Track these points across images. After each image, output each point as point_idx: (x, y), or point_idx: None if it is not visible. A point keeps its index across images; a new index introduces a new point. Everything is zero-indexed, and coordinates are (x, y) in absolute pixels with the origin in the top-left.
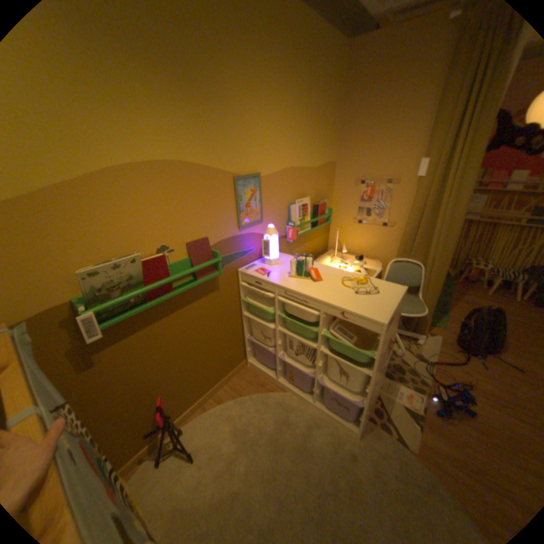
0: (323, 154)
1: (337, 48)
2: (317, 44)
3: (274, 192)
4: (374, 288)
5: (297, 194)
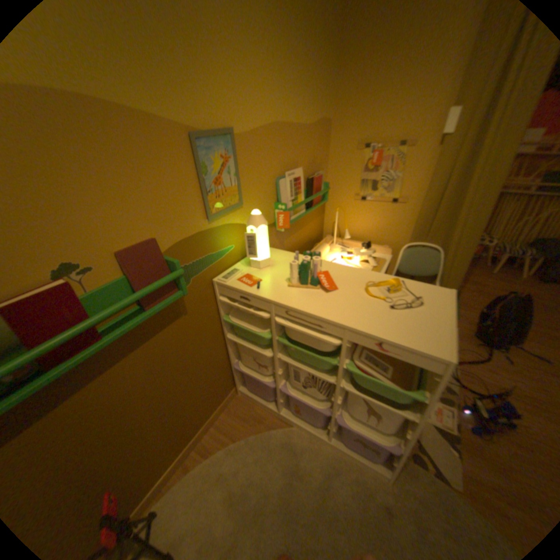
0: (316, 105)
1: None
2: None
3: (256, 160)
4: (413, 295)
5: (286, 163)
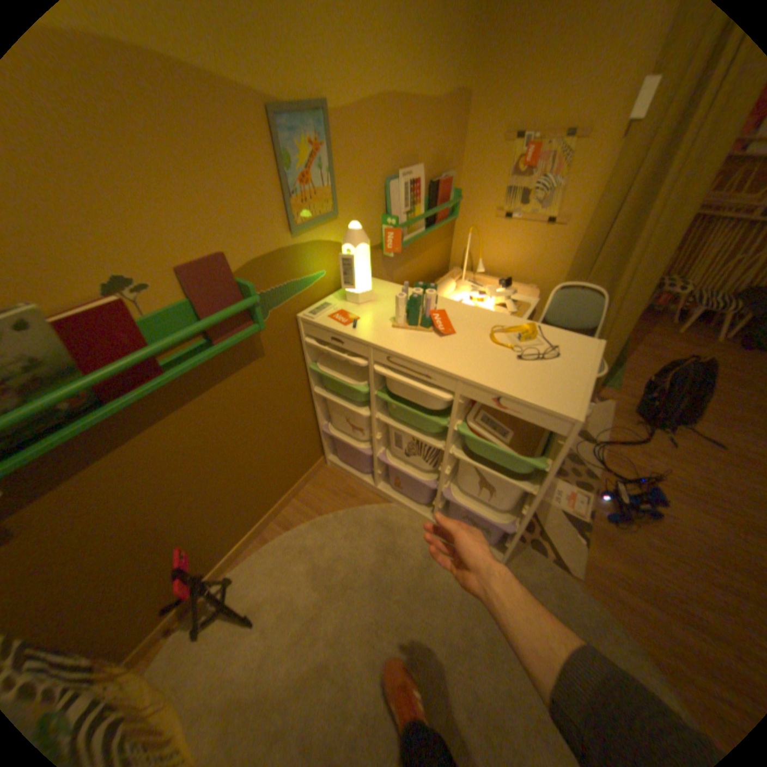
0: (450, 68)
1: None
2: None
3: (358, 152)
4: (548, 345)
5: (400, 158)
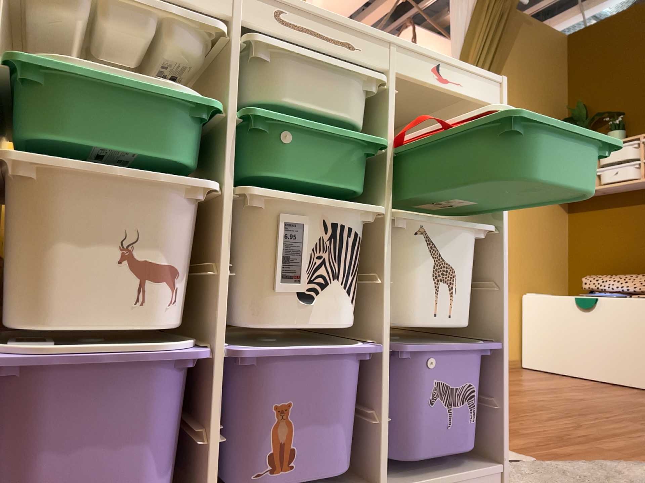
0: None
1: None
2: None
3: None
4: None
5: None
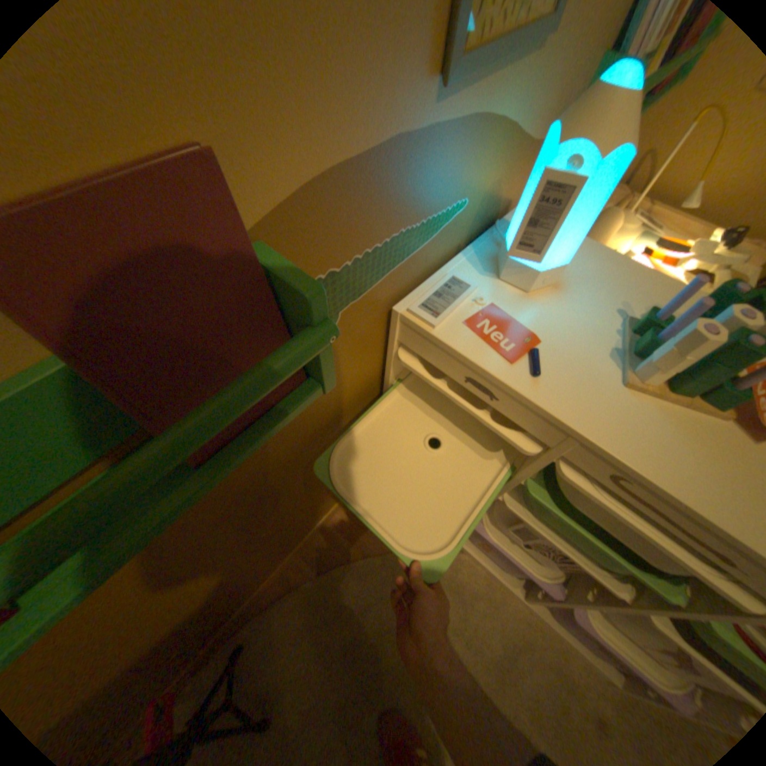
0: None
1: None
2: None
3: None
4: None
5: None
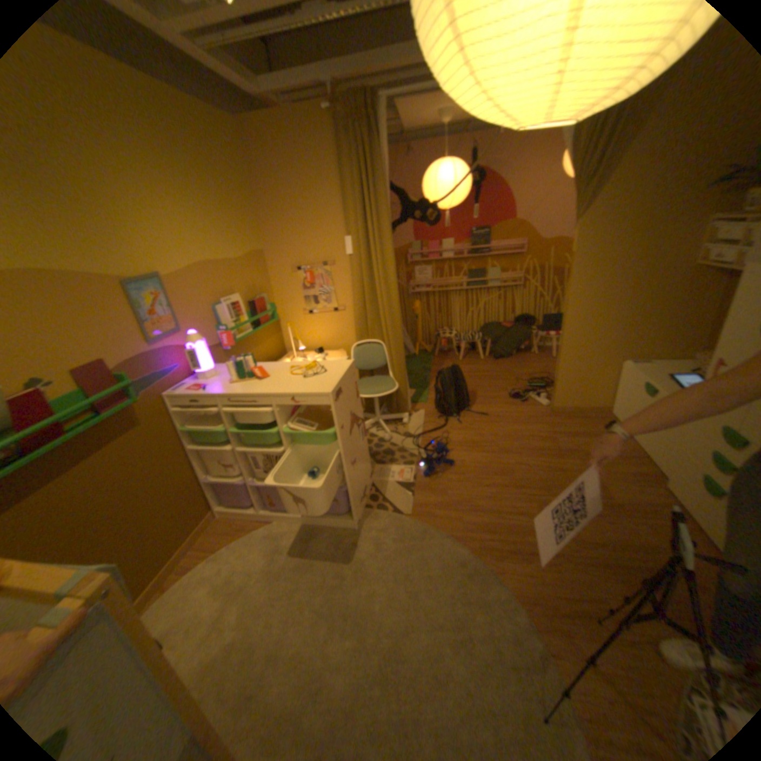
0: (242, 243)
1: (221, 127)
2: (193, 124)
3: (188, 293)
4: (323, 369)
5: (221, 292)
